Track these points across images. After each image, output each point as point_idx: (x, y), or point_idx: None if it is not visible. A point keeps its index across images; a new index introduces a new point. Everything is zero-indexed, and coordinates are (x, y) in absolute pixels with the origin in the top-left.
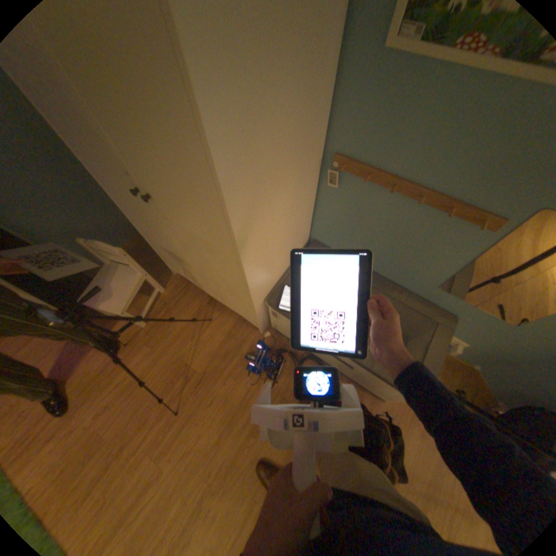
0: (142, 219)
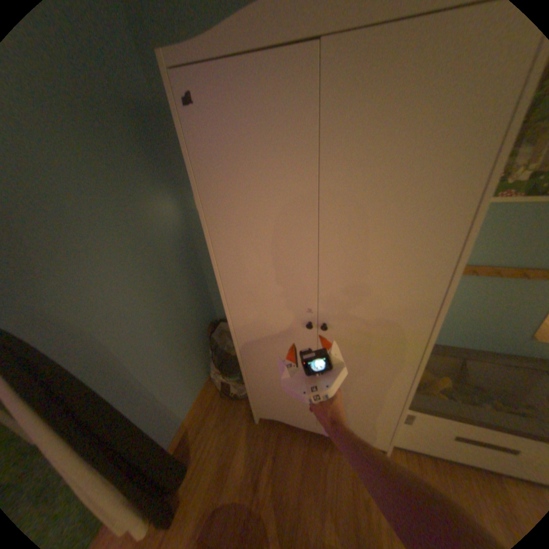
0: (272, 358)
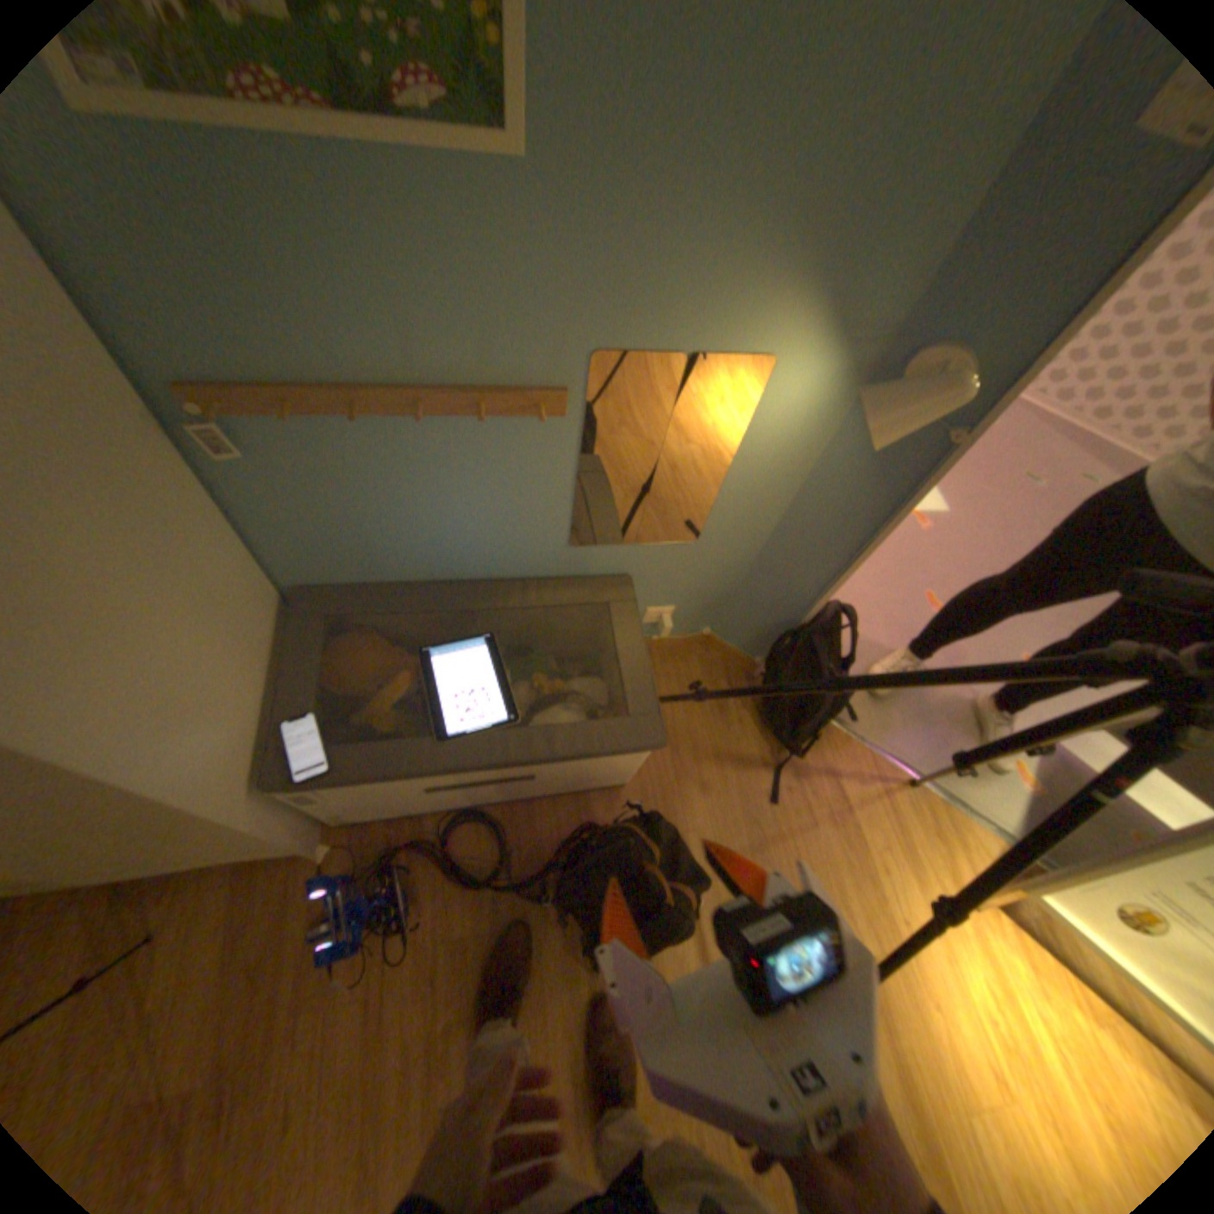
0: None
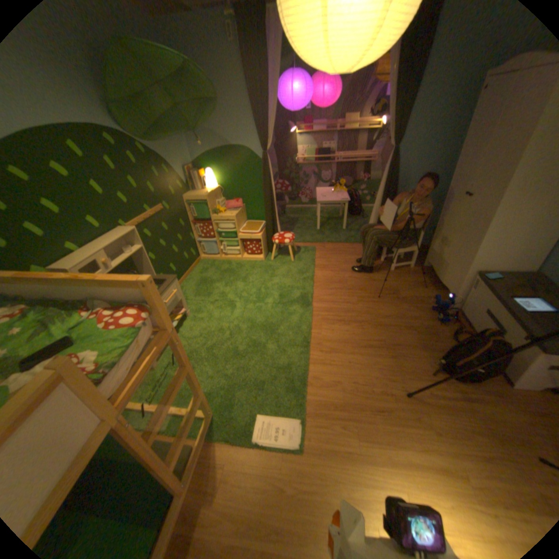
0: (449, 215)
